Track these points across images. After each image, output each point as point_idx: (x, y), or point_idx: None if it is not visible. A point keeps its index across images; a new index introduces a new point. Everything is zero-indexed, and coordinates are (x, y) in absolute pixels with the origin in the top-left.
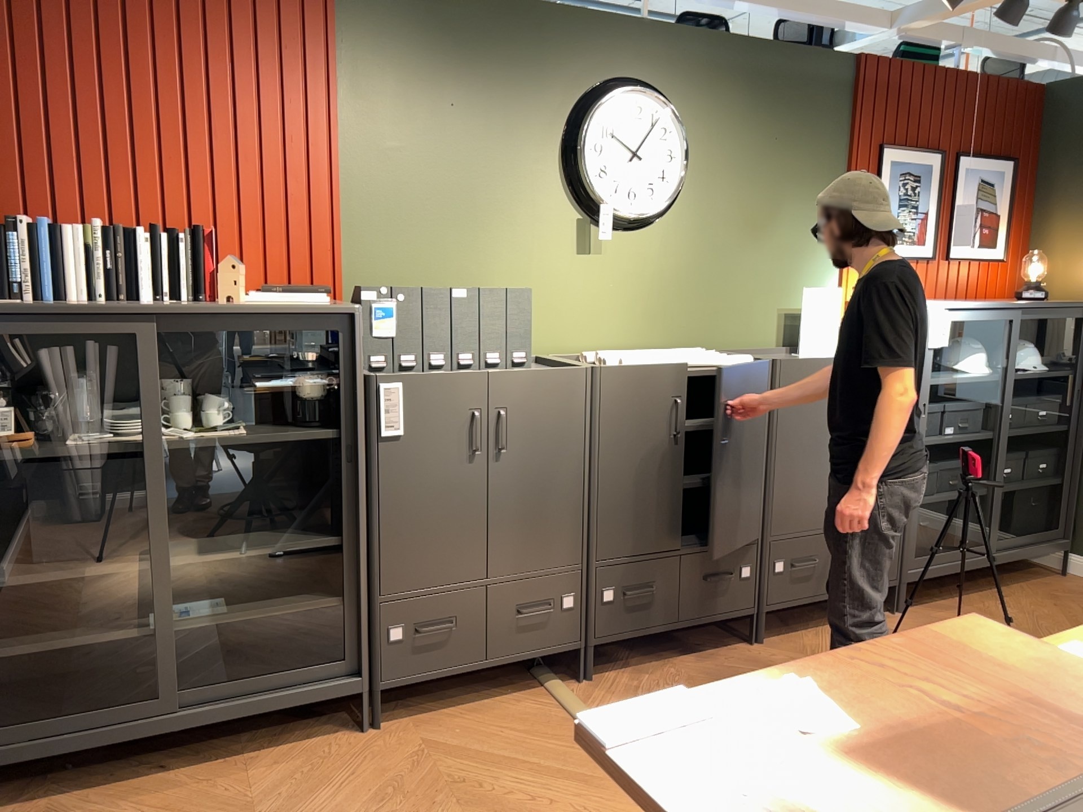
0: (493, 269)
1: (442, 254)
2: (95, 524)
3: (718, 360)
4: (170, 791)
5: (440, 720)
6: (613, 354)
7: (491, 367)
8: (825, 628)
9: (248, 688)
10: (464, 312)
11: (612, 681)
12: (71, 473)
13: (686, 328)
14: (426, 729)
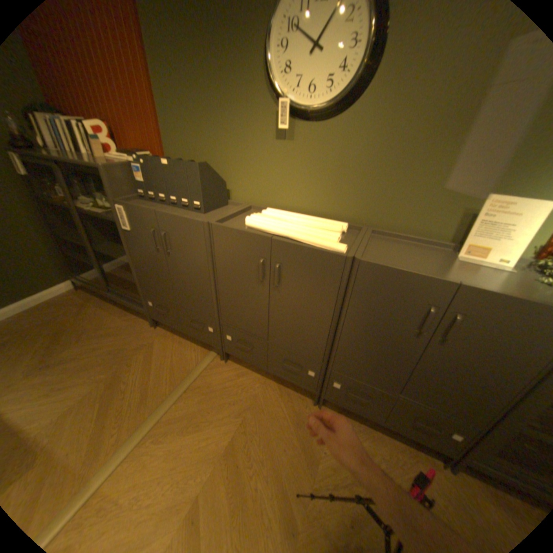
0: (226, 147)
1: (201, 137)
2: (86, 230)
3: (312, 240)
4: (104, 312)
5: (170, 339)
6: (262, 215)
7: (186, 207)
8: (375, 432)
9: (123, 296)
10: (169, 174)
11: (231, 369)
12: (77, 213)
13: (356, 207)
14: (162, 339)
